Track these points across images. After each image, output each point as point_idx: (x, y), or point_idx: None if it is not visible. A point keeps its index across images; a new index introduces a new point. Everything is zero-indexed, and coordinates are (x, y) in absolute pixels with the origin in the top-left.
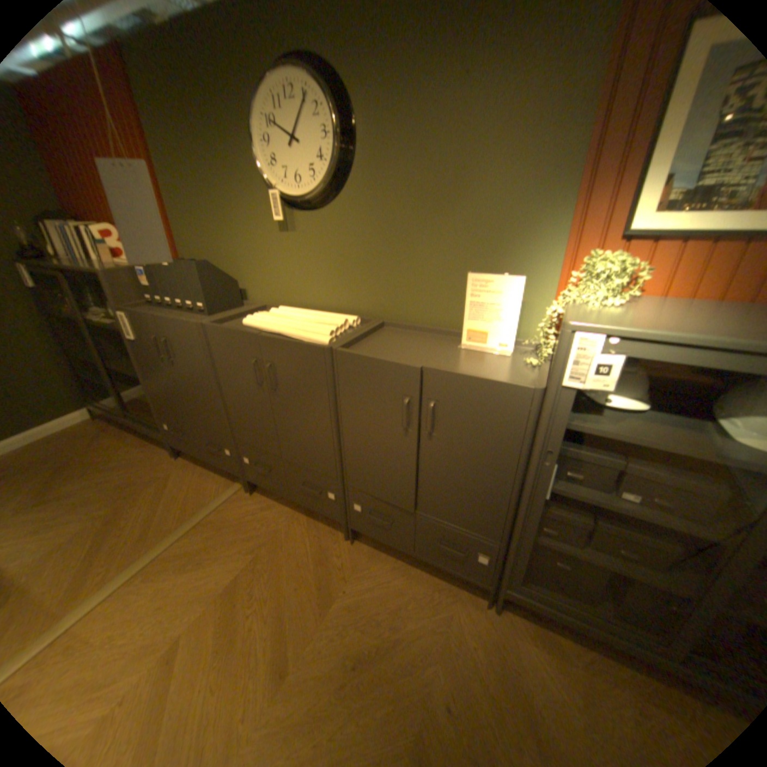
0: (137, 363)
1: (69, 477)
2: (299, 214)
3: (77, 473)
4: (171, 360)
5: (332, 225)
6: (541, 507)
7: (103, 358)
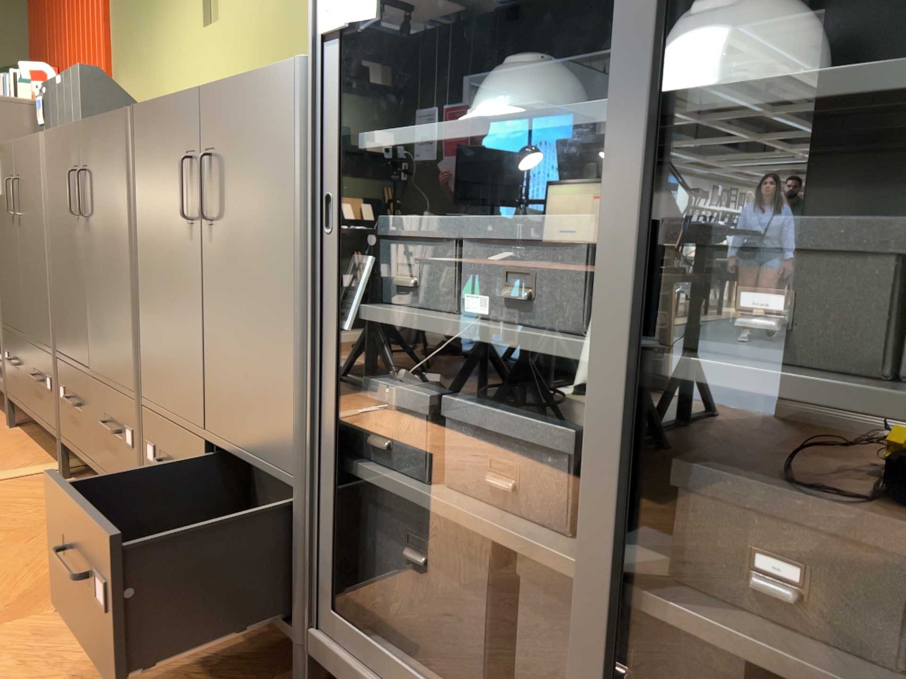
0: None
1: None
2: None
3: None
4: (19, 215)
5: None
6: (334, 348)
7: None
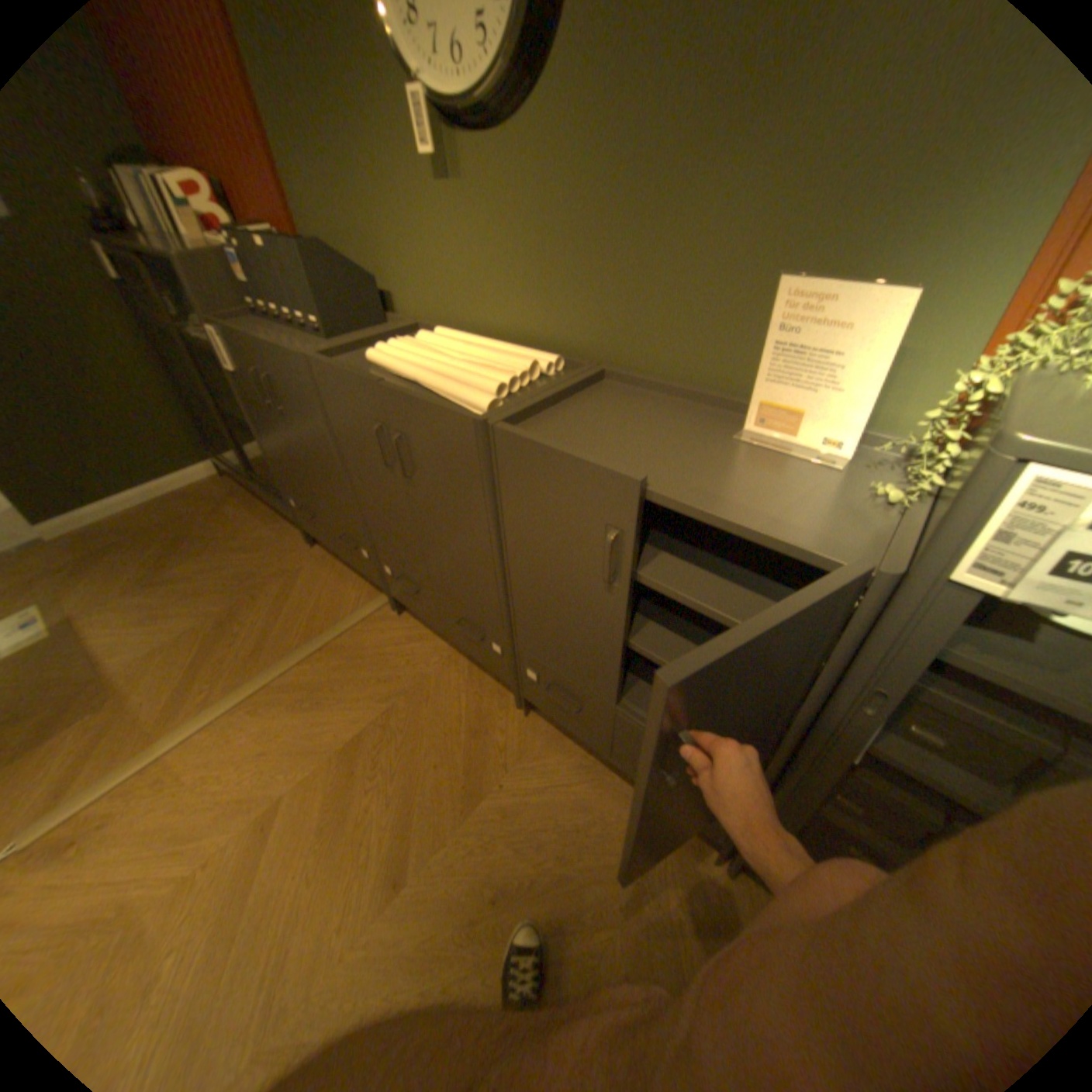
0: (246, 407)
1: (186, 554)
2: (464, 140)
3: (197, 550)
4: (281, 409)
5: (523, 163)
6: (838, 773)
7: (218, 393)
